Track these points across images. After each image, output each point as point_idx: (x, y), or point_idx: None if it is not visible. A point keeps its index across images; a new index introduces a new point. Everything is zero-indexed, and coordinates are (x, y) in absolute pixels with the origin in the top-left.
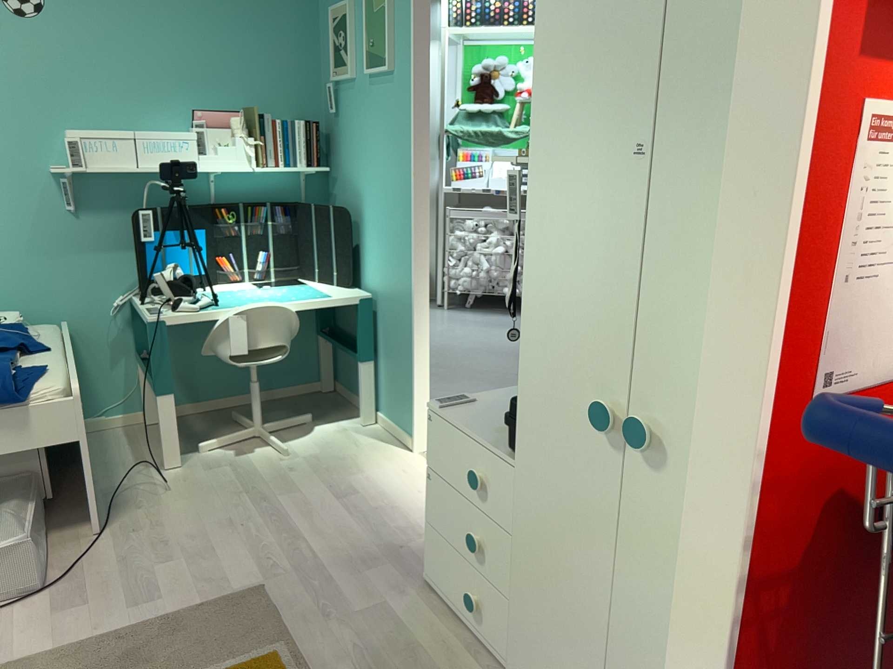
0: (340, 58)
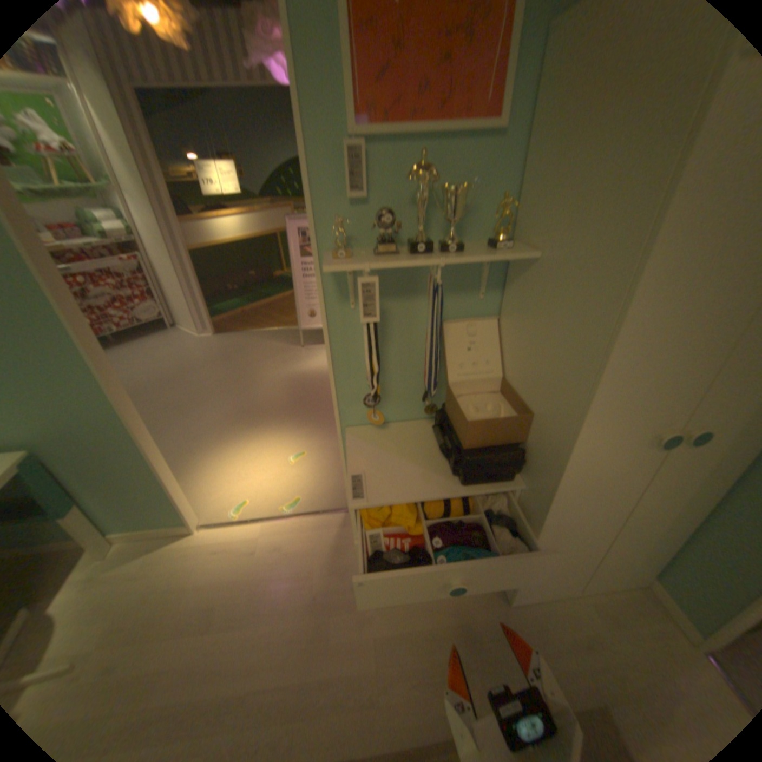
0: None
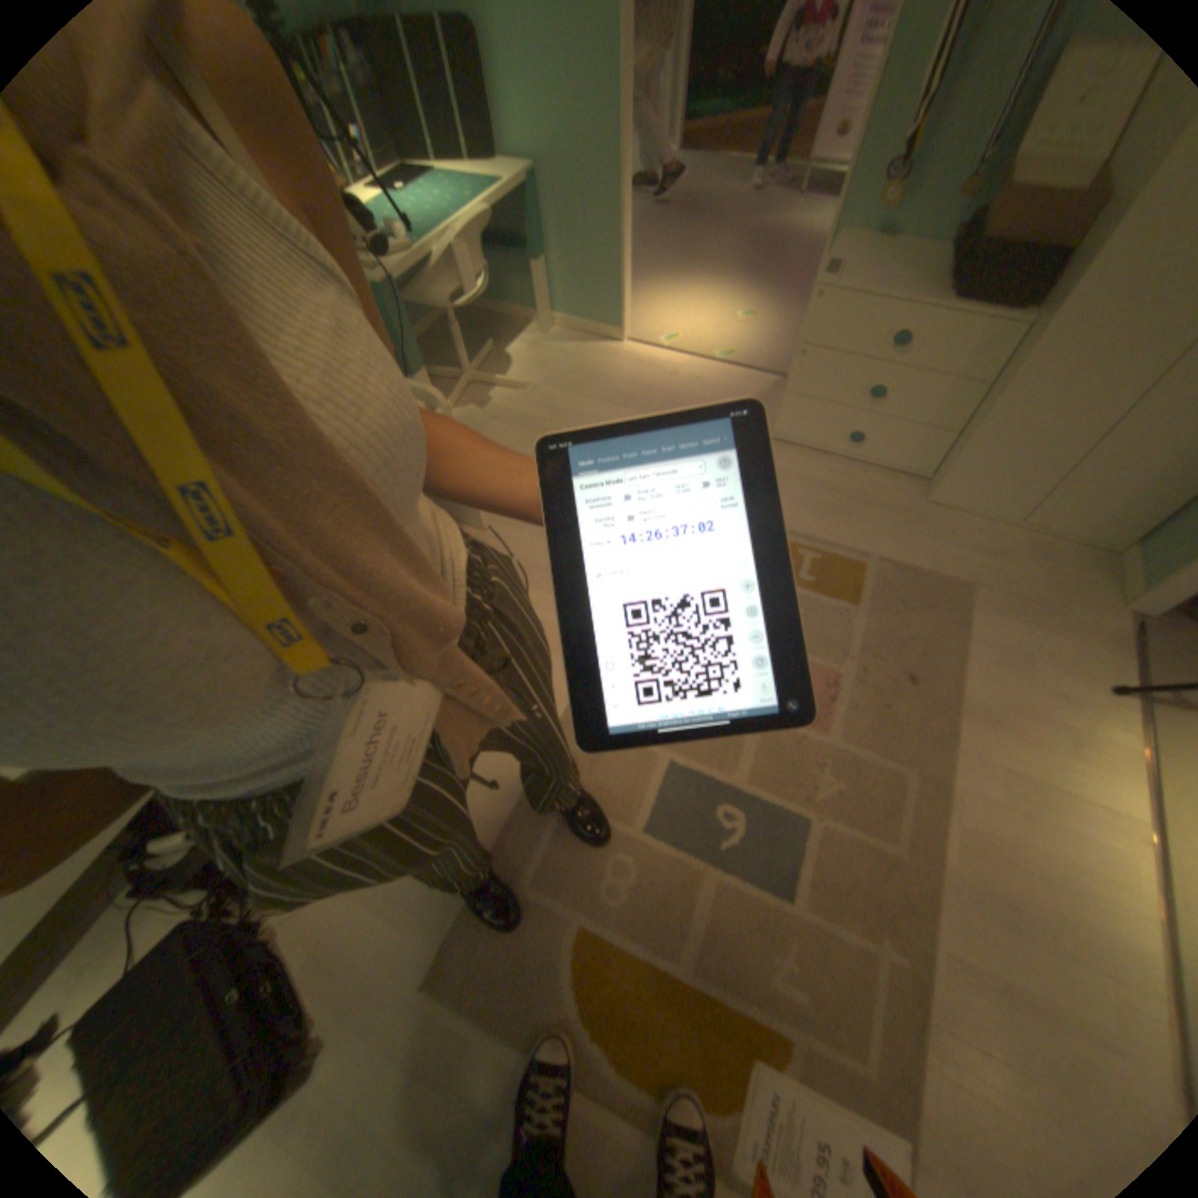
0: None
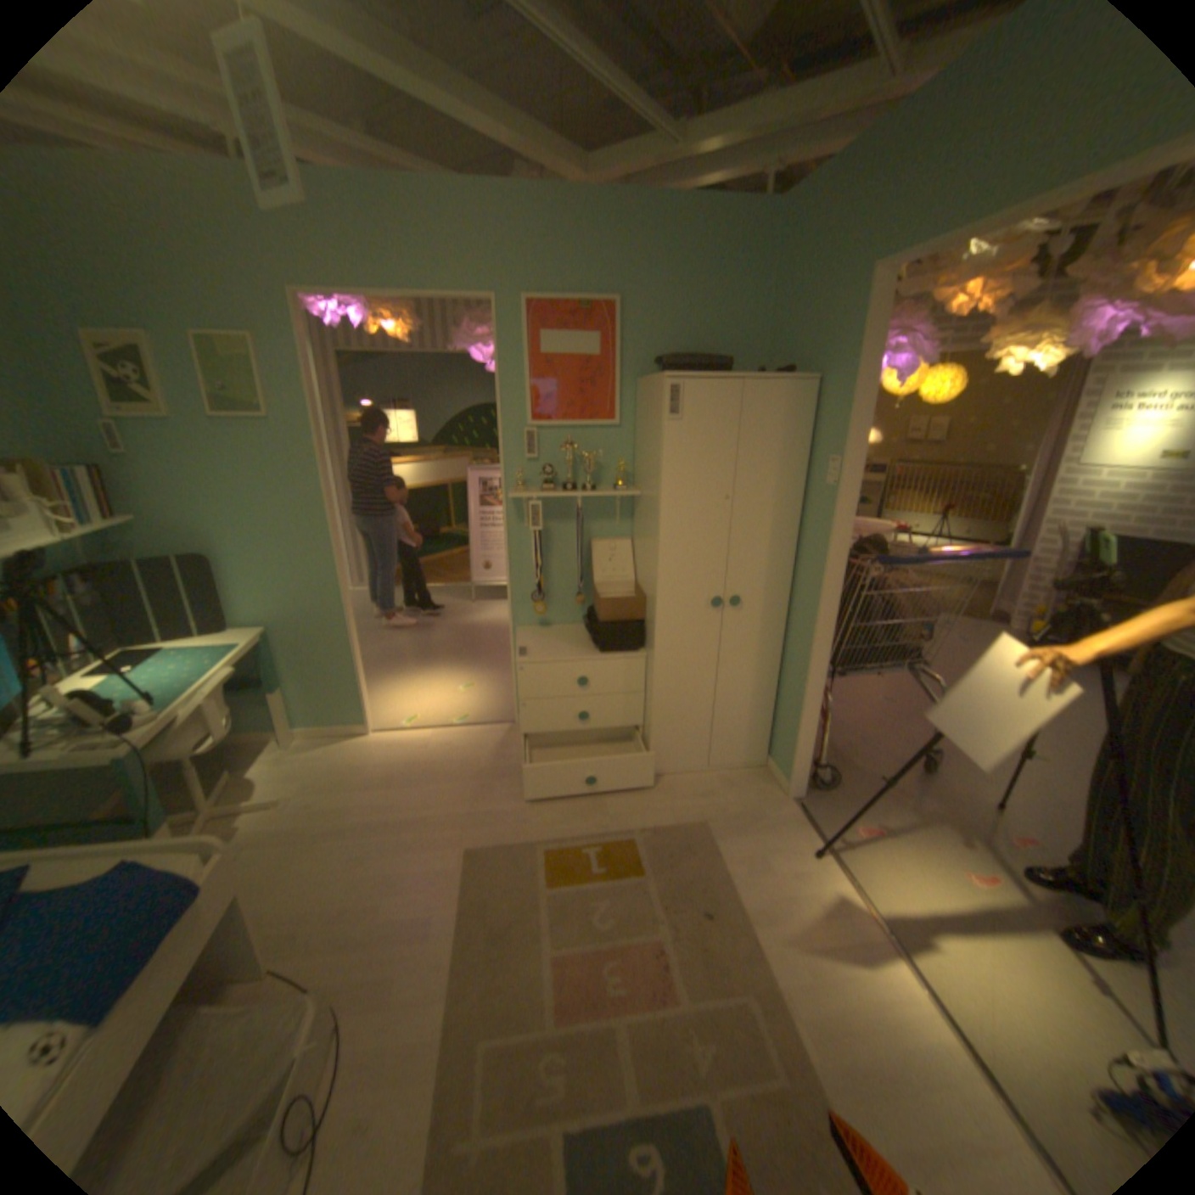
0: (127, 393)
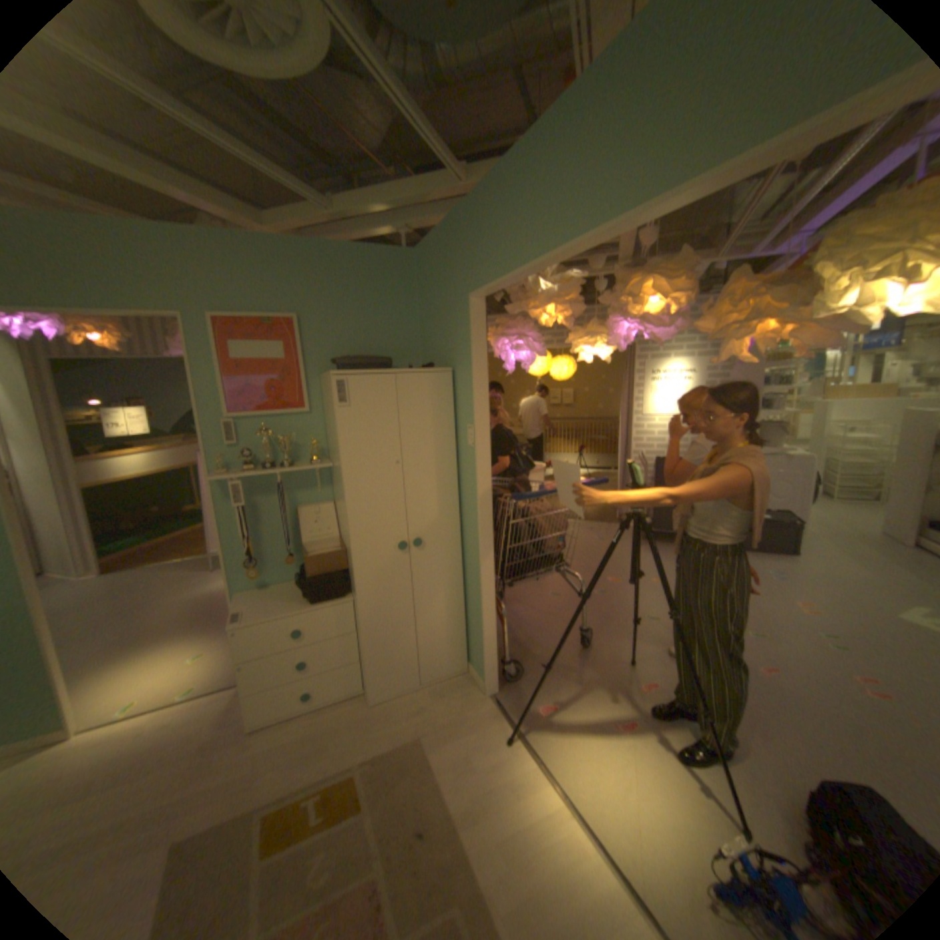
0: None
